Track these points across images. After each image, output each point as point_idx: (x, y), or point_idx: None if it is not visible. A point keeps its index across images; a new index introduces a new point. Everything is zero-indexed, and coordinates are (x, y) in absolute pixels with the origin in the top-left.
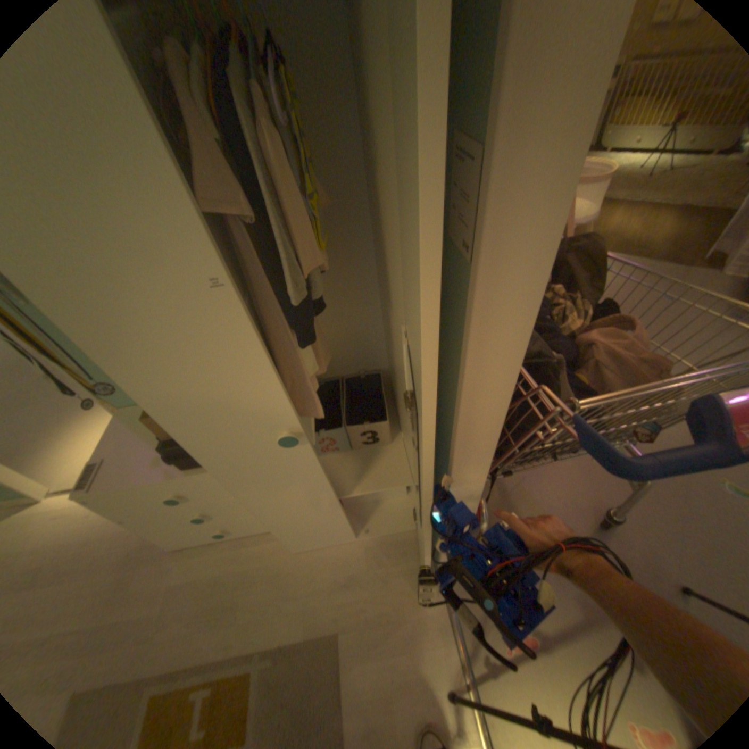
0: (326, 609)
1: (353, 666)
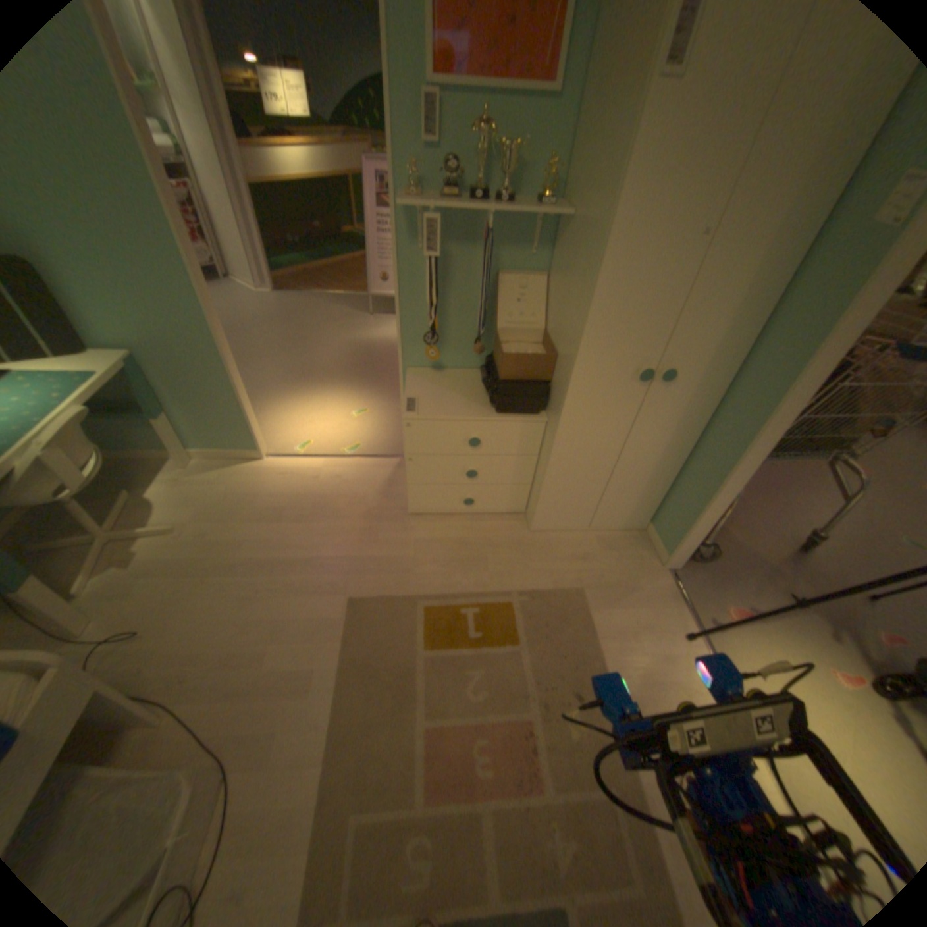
0: (569, 571)
1: (601, 609)
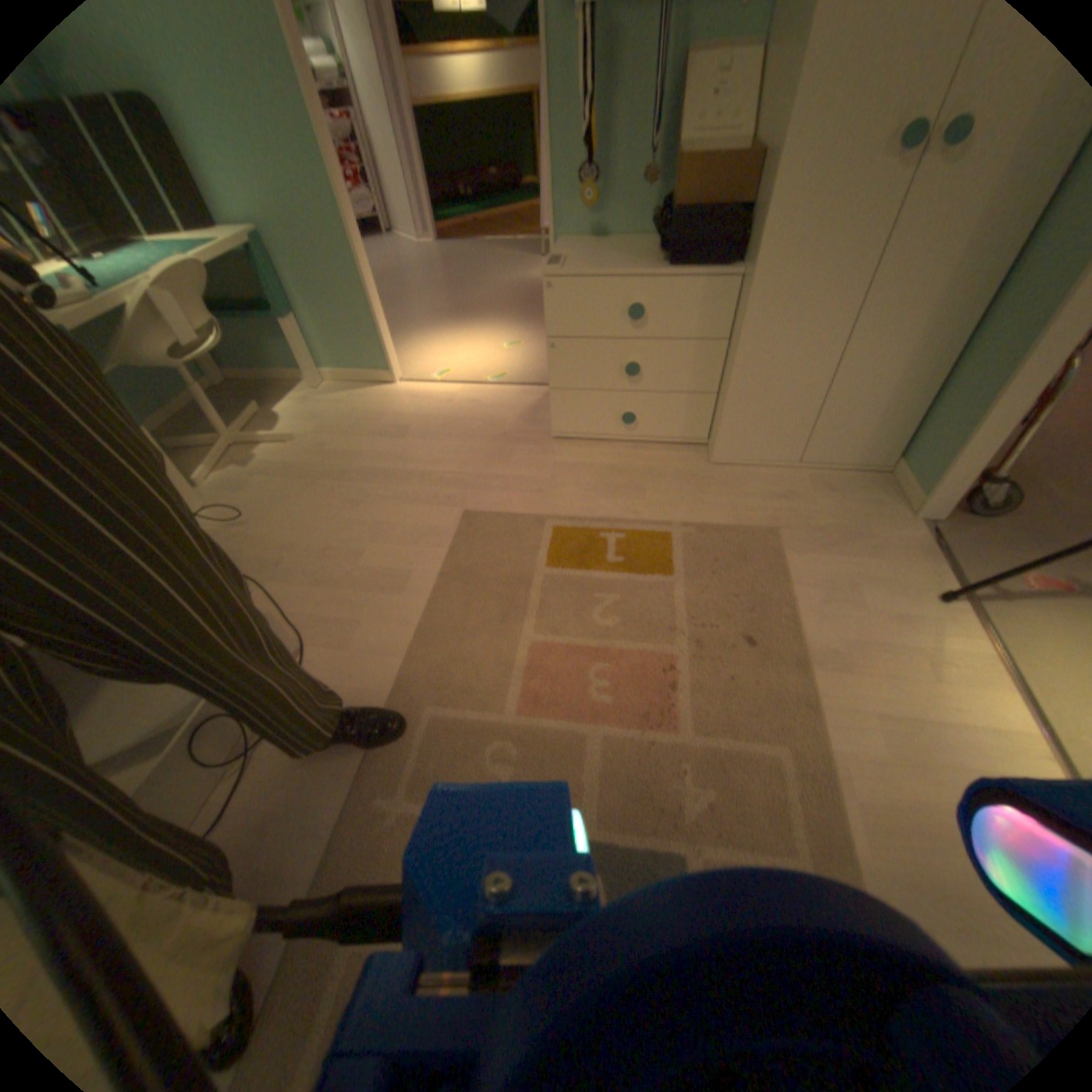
0: (760, 509)
1: (802, 554)
